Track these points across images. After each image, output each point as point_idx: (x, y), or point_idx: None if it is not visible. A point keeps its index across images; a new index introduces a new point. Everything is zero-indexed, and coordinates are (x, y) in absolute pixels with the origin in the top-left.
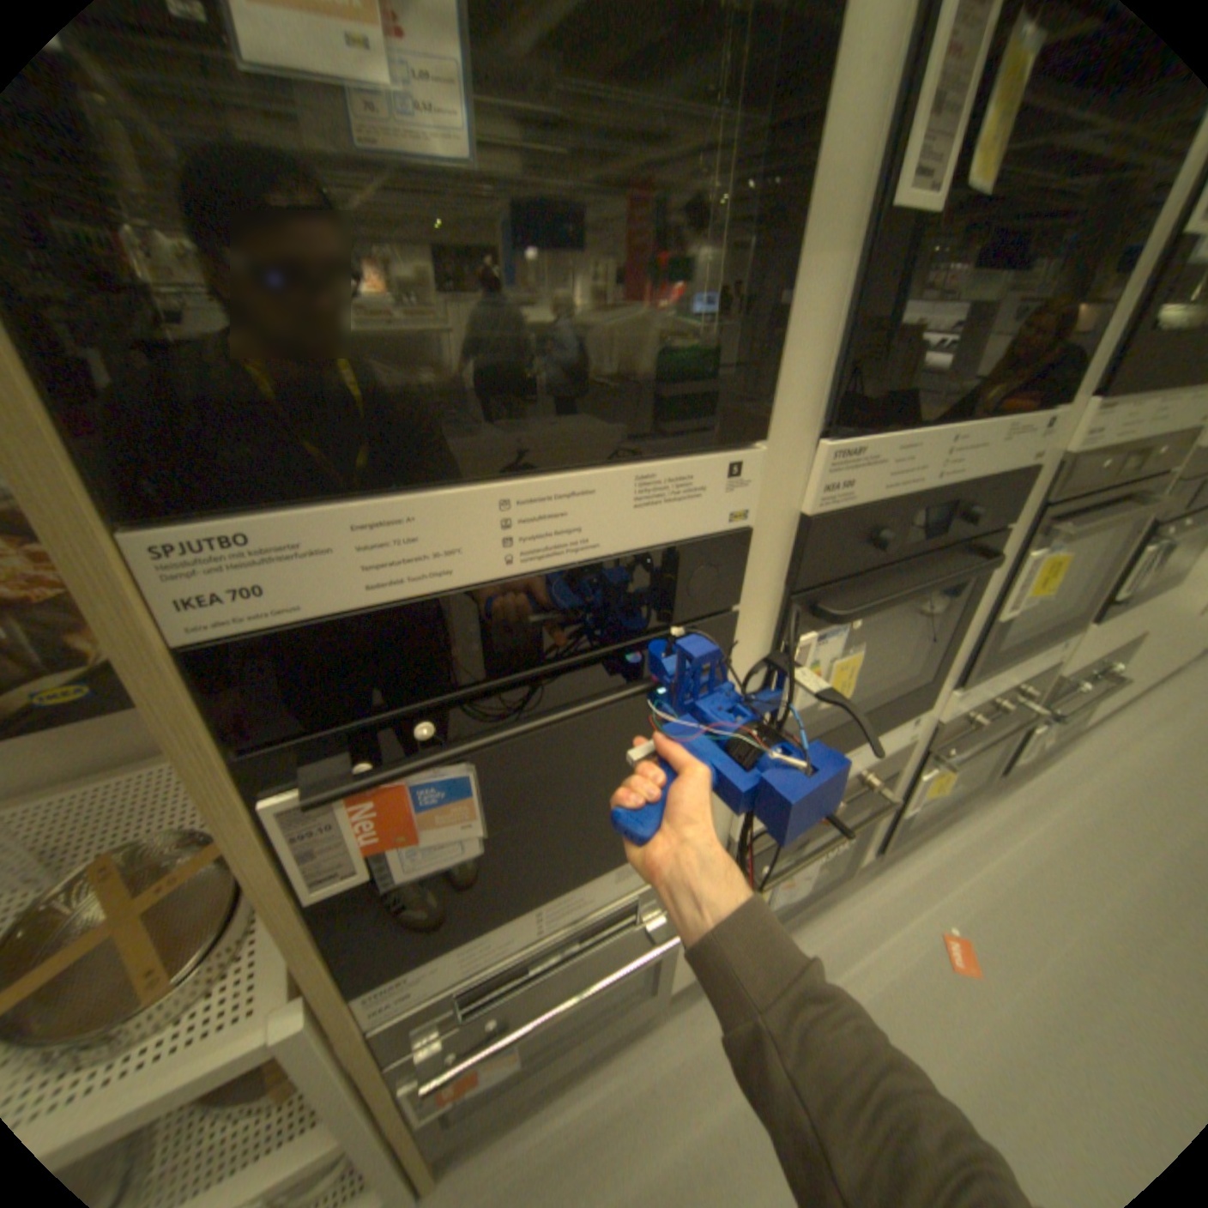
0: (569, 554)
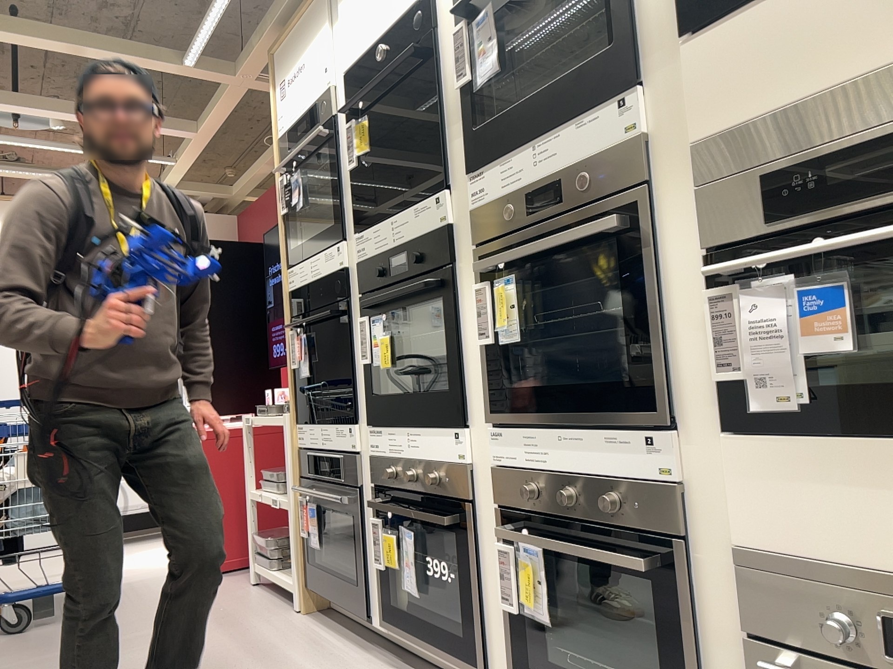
0: (316, 275)
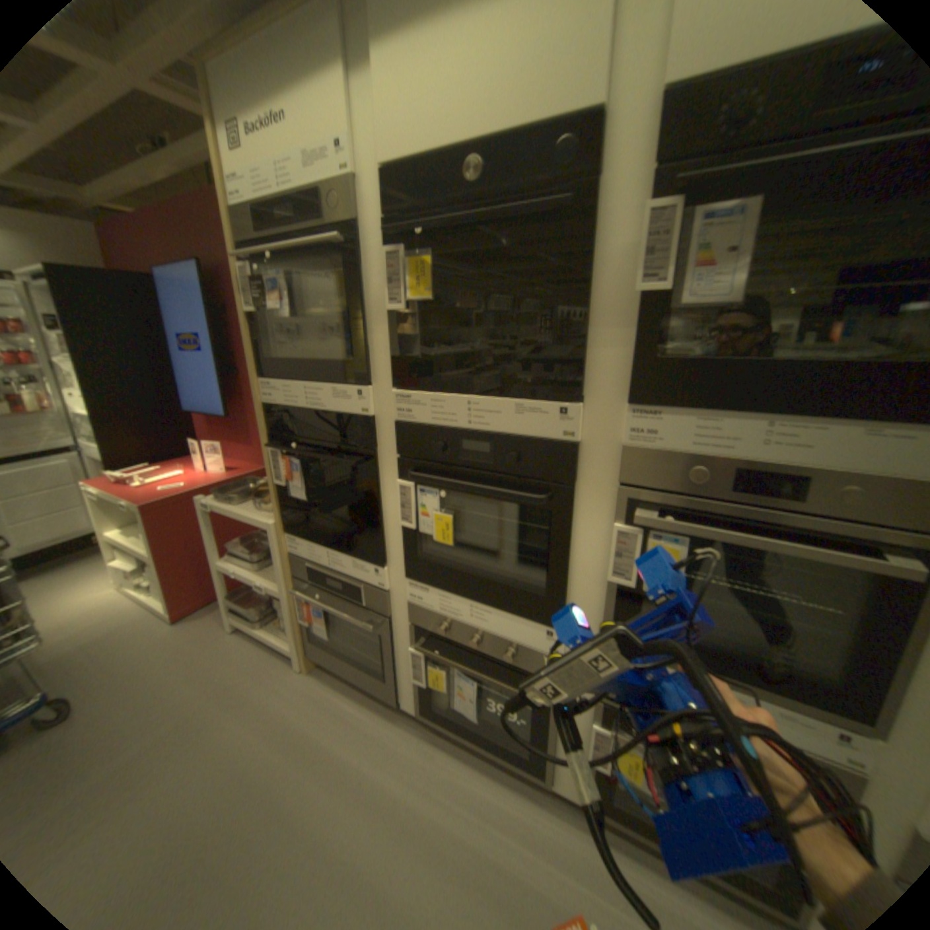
0: (319, 408)
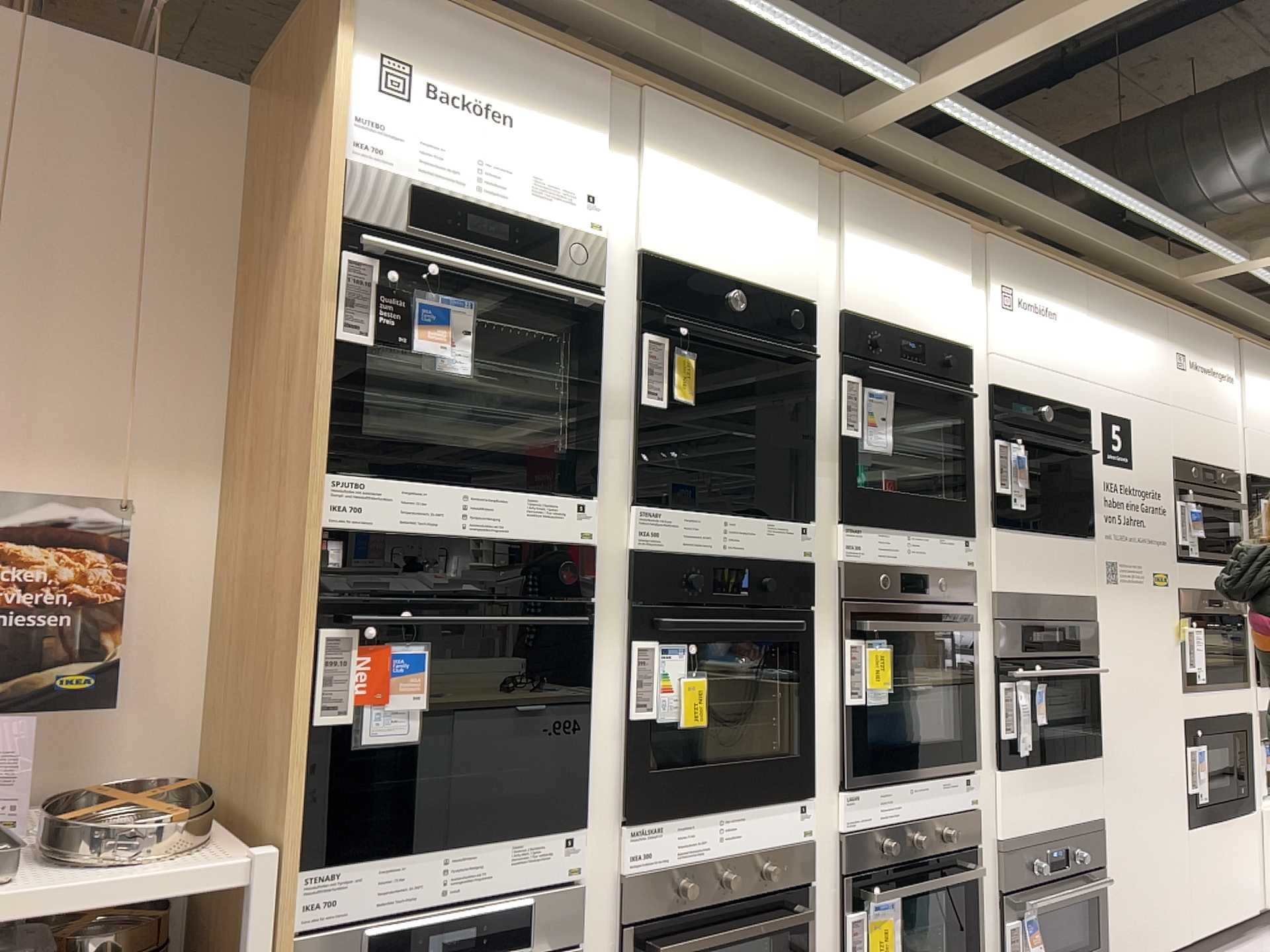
0: (491, 531)
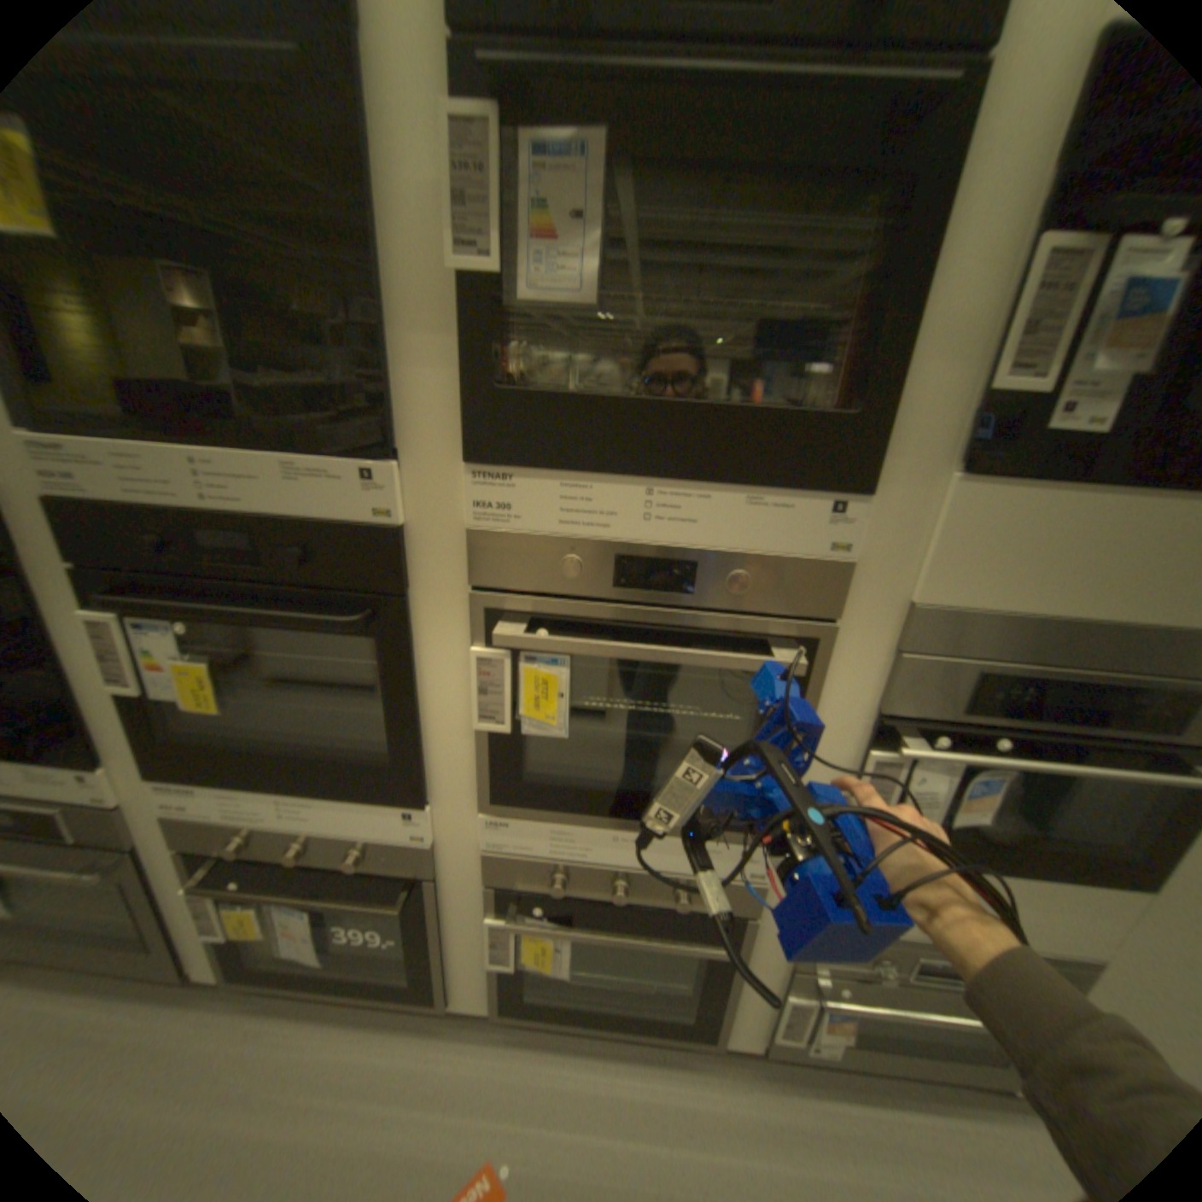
0: None
